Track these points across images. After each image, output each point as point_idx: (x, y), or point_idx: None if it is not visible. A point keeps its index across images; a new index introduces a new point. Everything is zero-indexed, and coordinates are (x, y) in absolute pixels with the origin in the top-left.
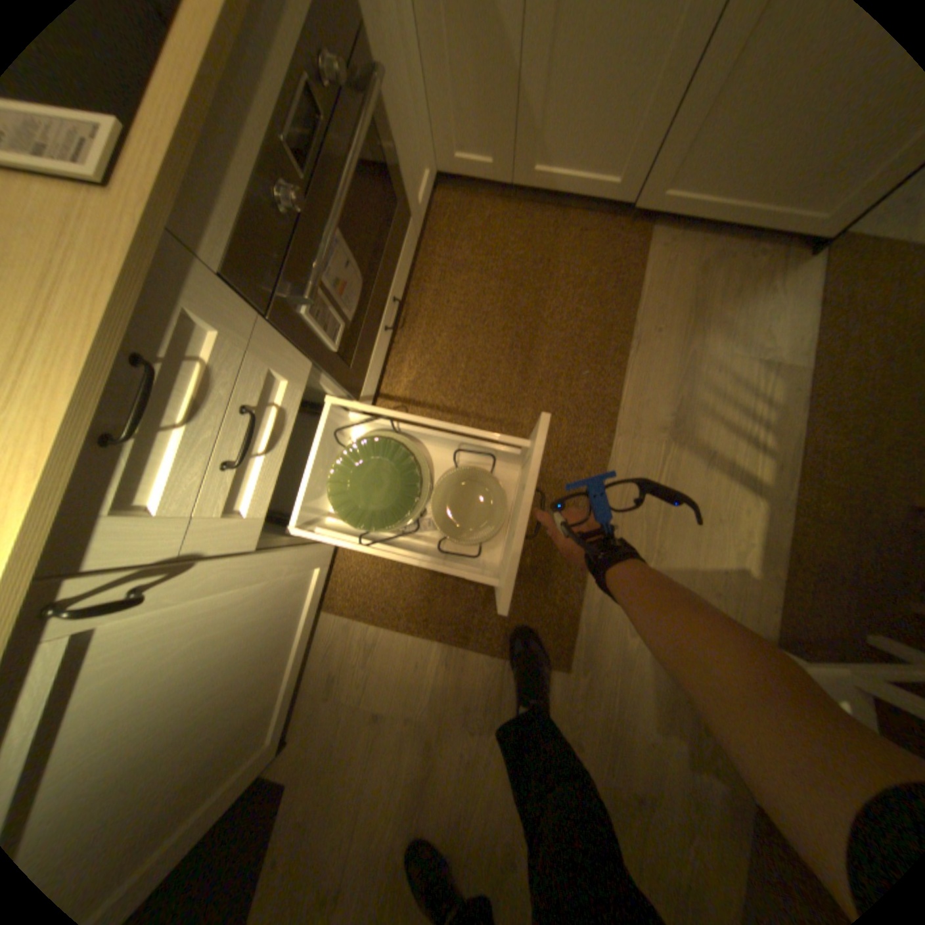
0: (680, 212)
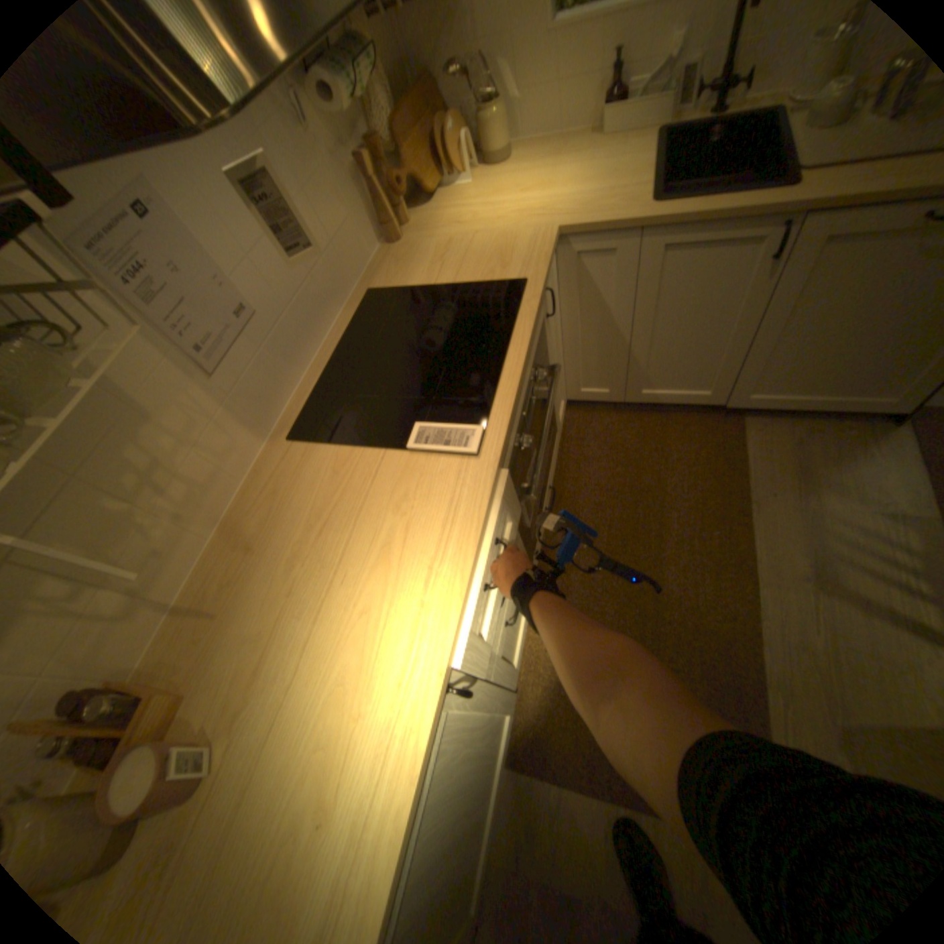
0: (765, 407)
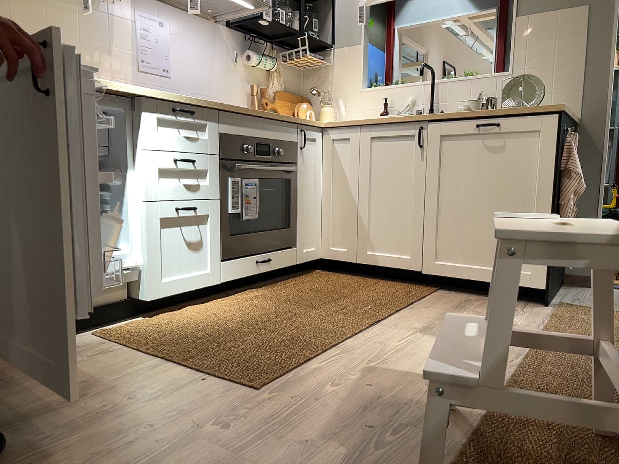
0: (457, 289)
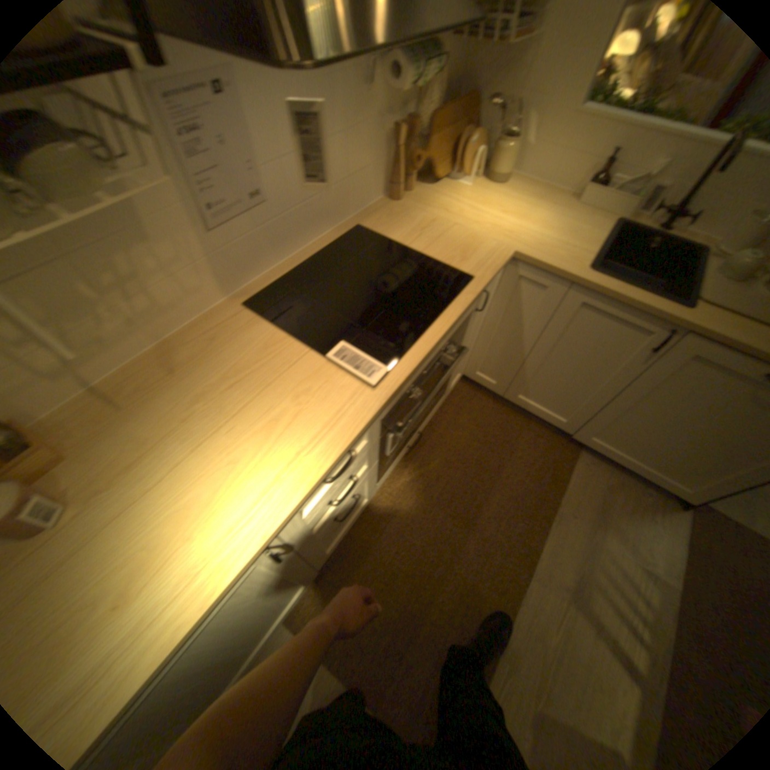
0: (599, 450)
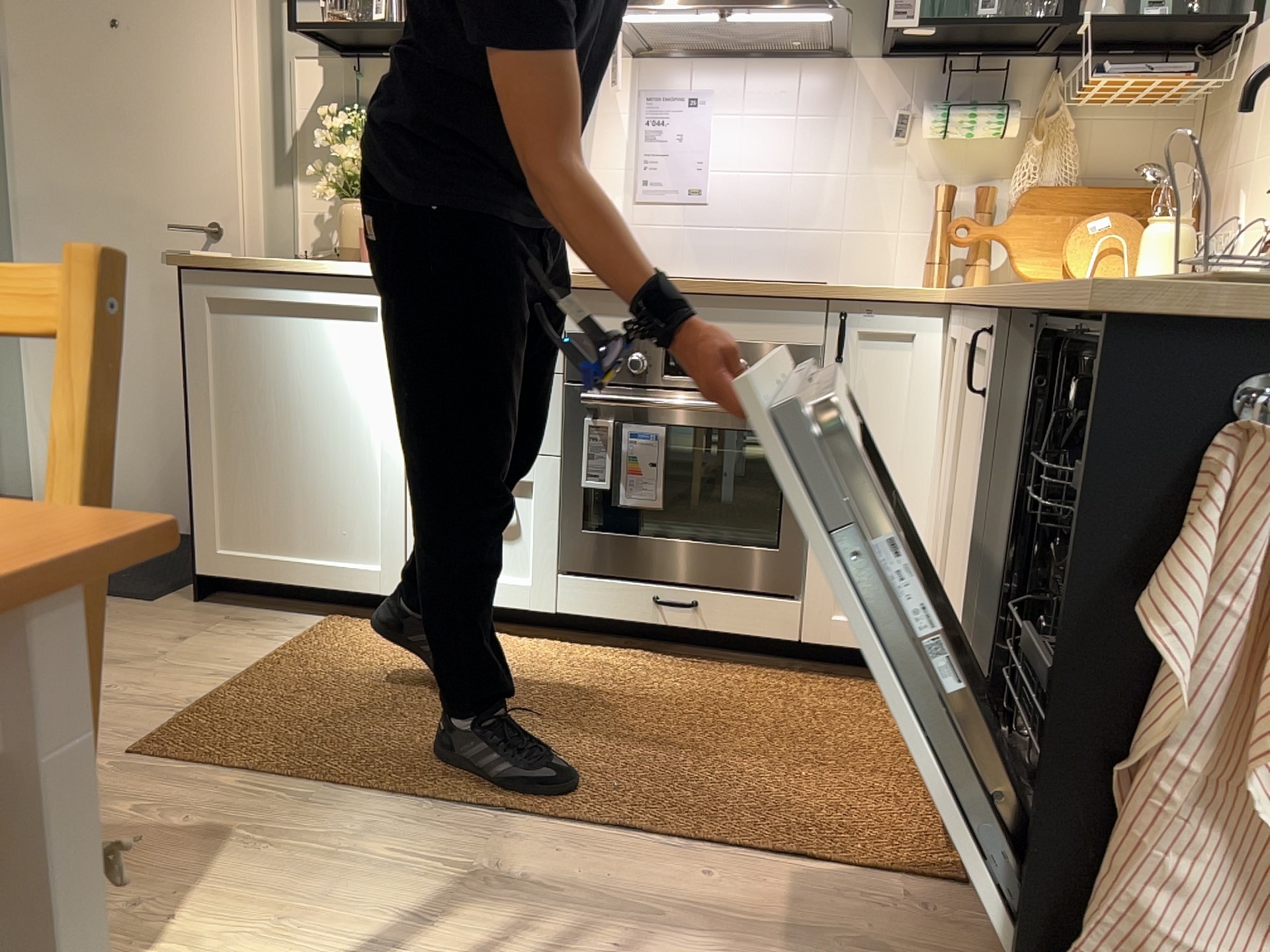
0: None
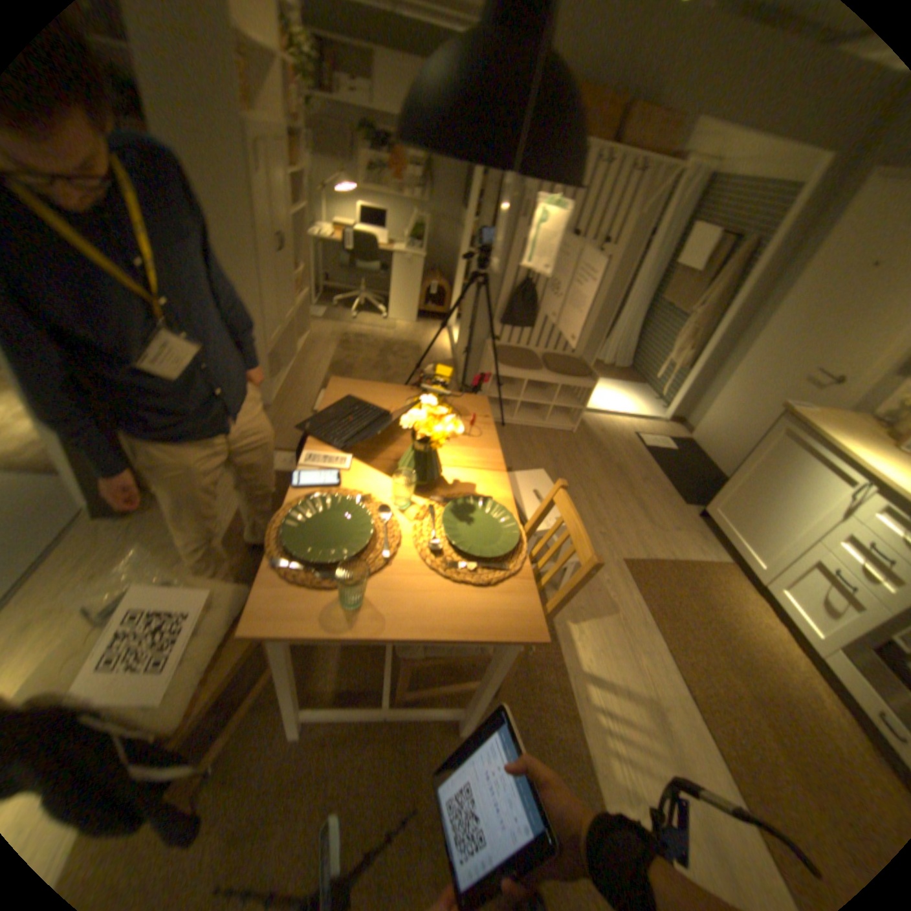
0: None
